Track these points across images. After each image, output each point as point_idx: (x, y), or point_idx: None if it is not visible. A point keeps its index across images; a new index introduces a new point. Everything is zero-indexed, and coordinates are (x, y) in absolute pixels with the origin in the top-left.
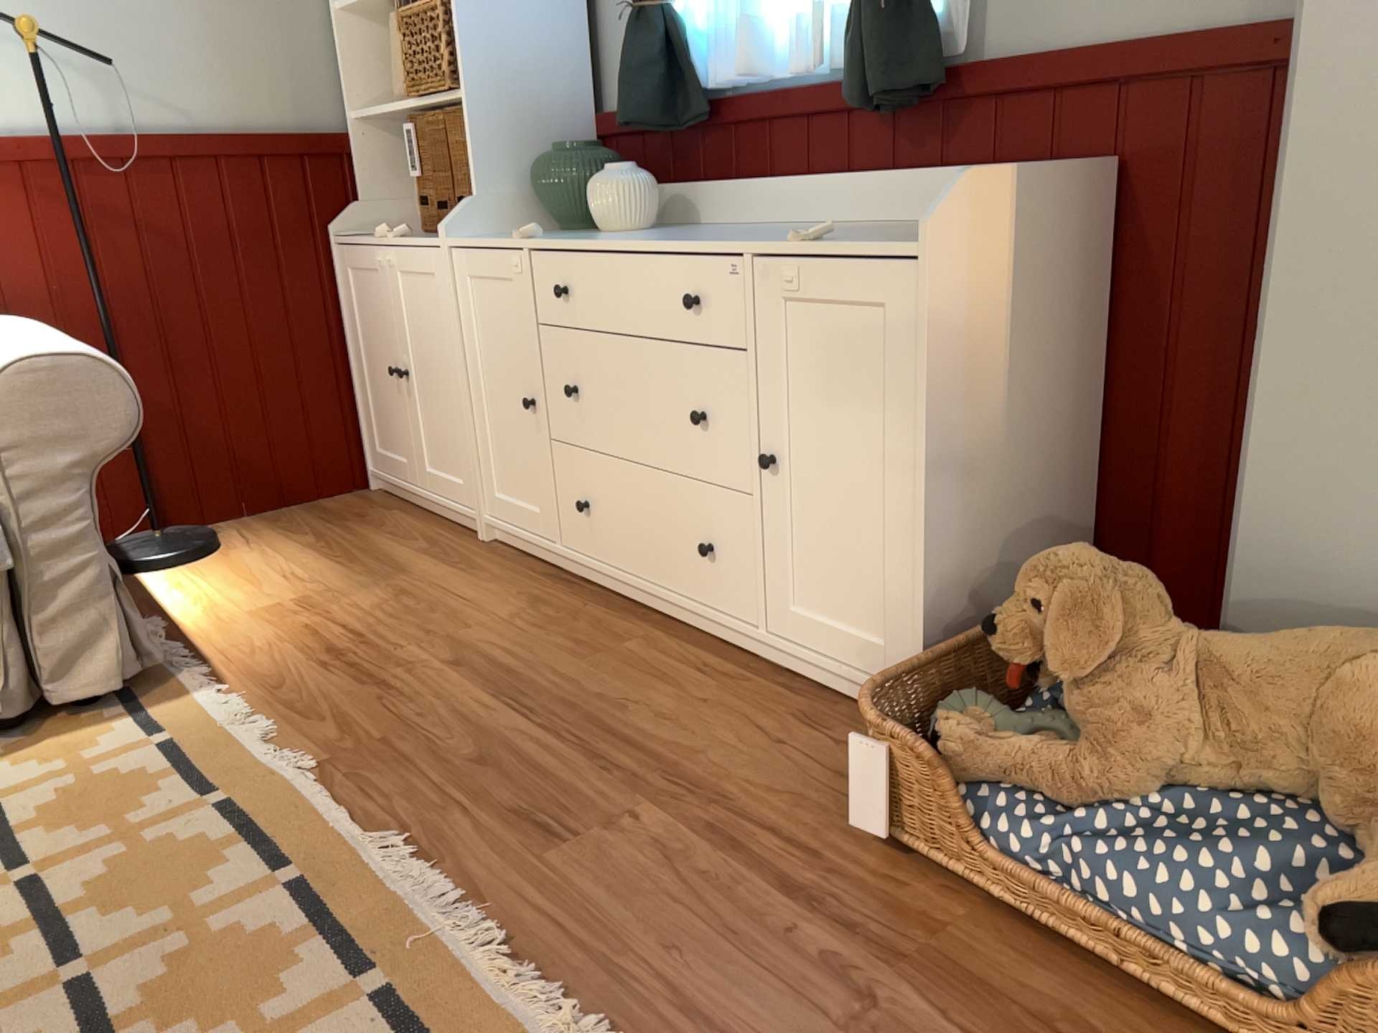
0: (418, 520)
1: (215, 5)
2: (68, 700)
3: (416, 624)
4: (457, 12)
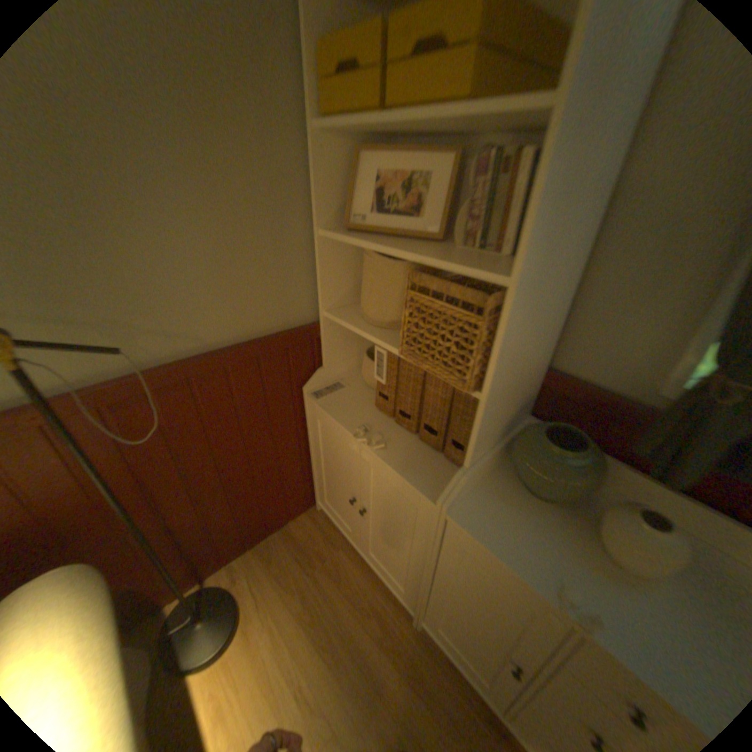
0: (361, 573)
1: (217, 236)
2: None
3: None
4: (508, 332)
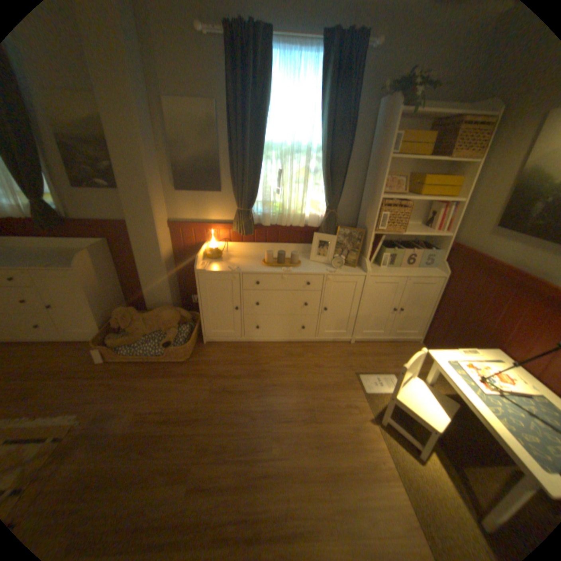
0: None
1: None
2: None
3: None
4: None
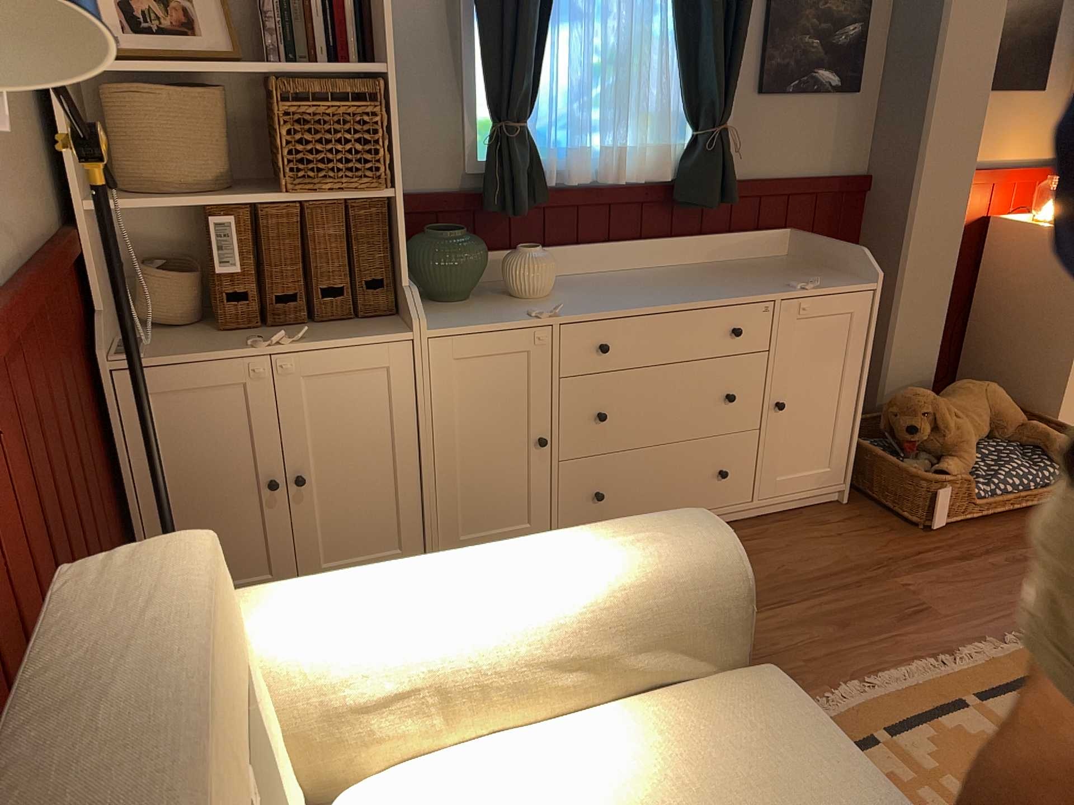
0: None
1: None
2: None
3: None
4: (393, 117)
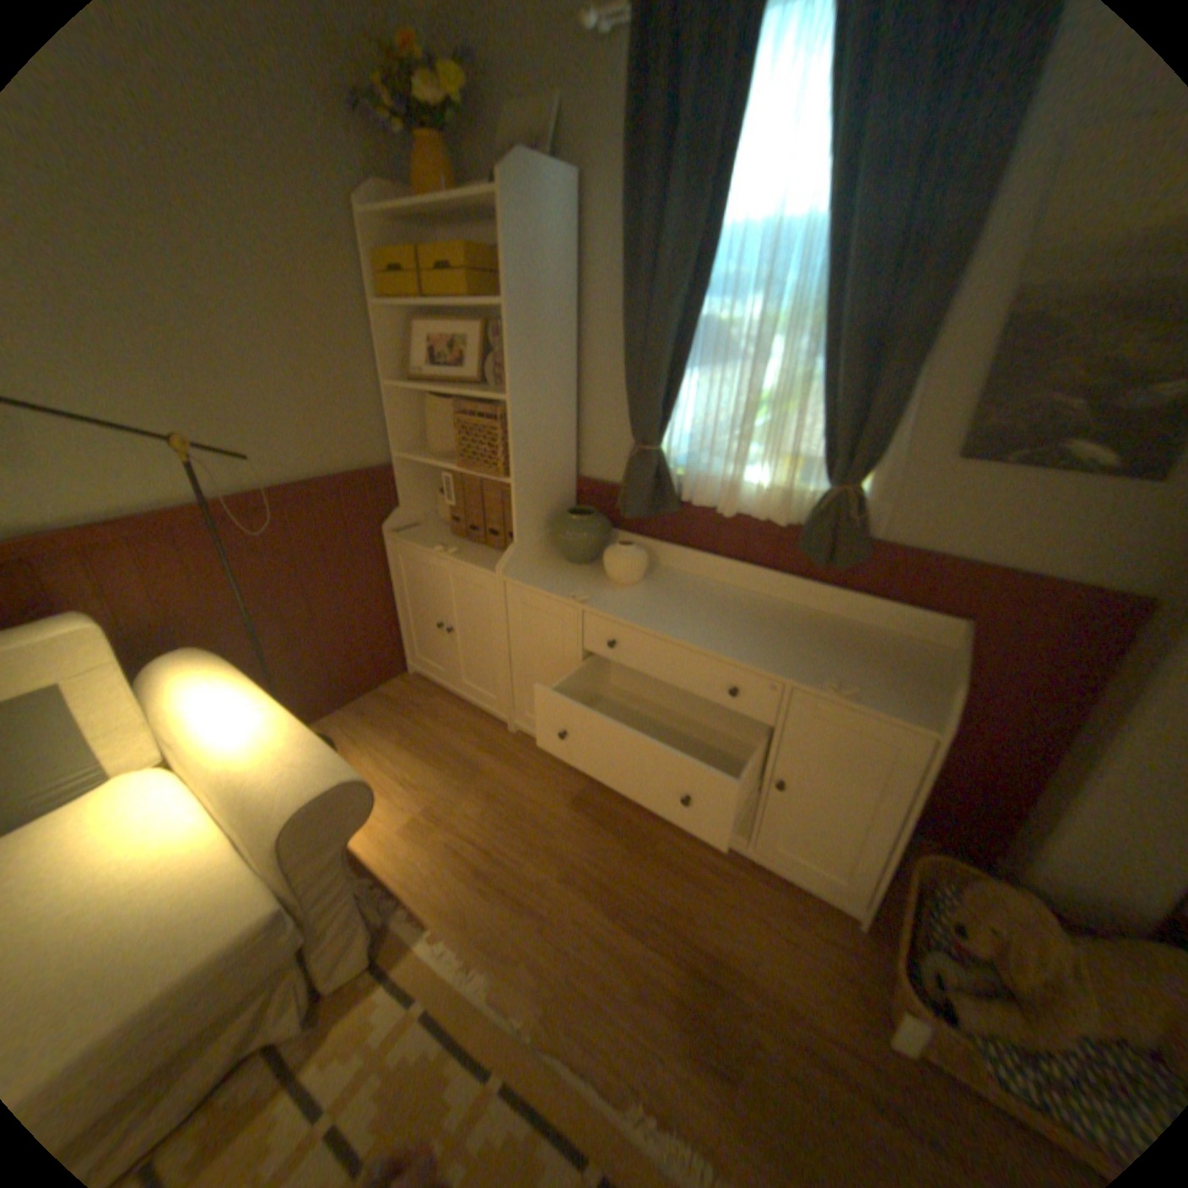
0: (457, 709)
1: (300, 386)
2: (333, 988)
3: (517, 835)
4: (511, 431)
